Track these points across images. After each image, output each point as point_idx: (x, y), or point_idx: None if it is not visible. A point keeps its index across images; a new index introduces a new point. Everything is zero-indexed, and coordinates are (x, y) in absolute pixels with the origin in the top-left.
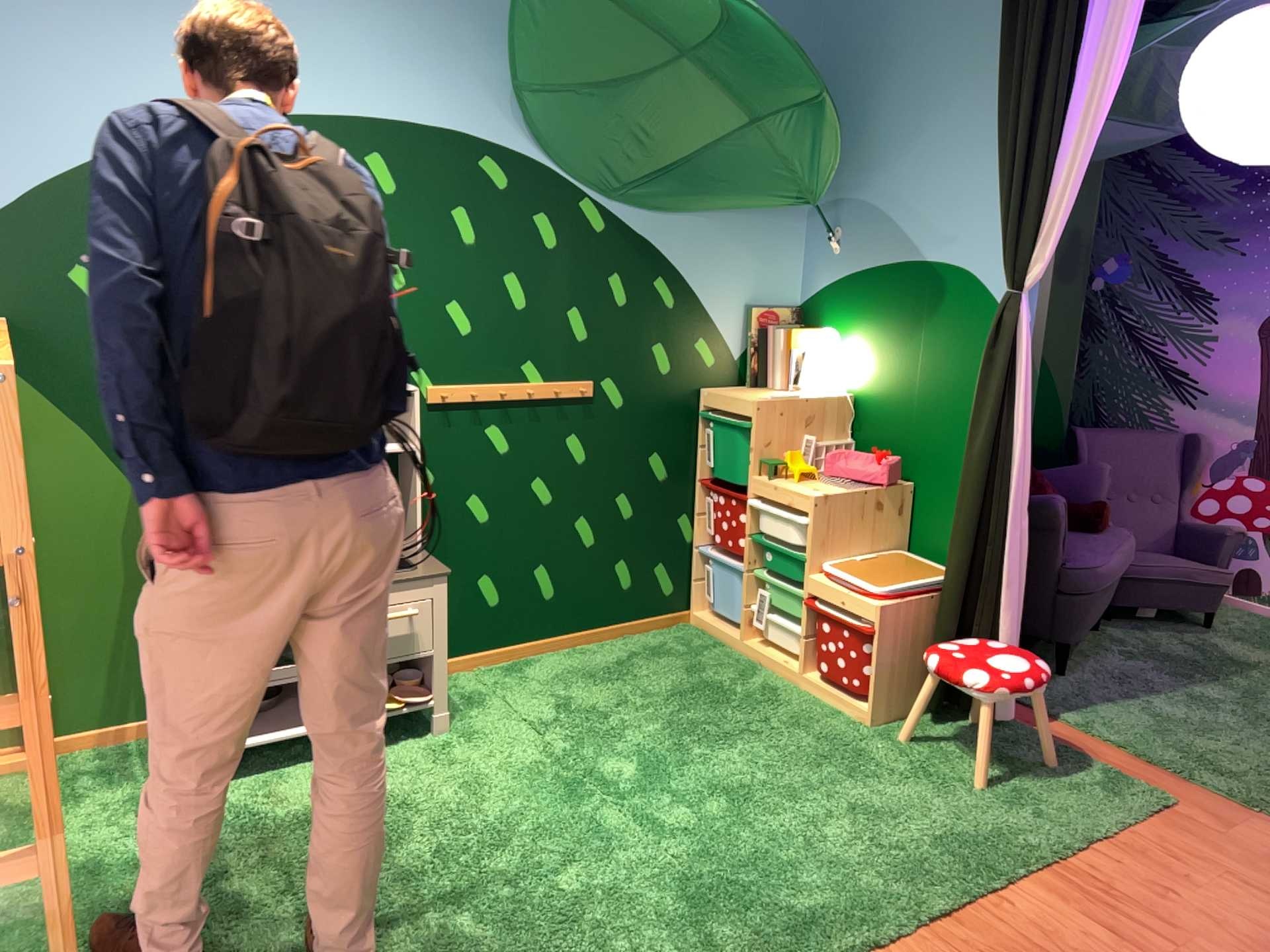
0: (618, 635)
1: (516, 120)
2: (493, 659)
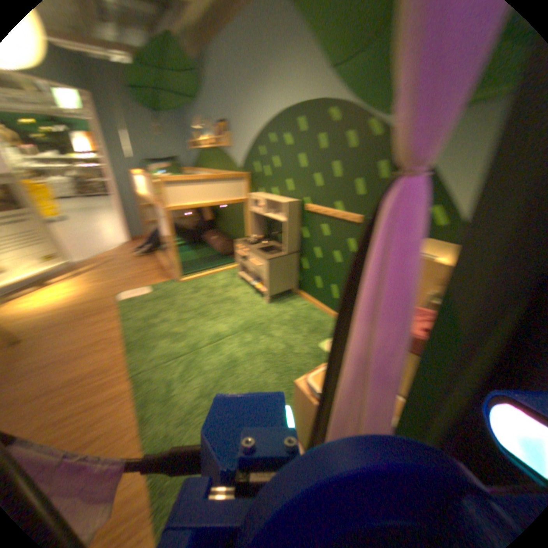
0: None
1: (343, 77)
2: (314, 304)
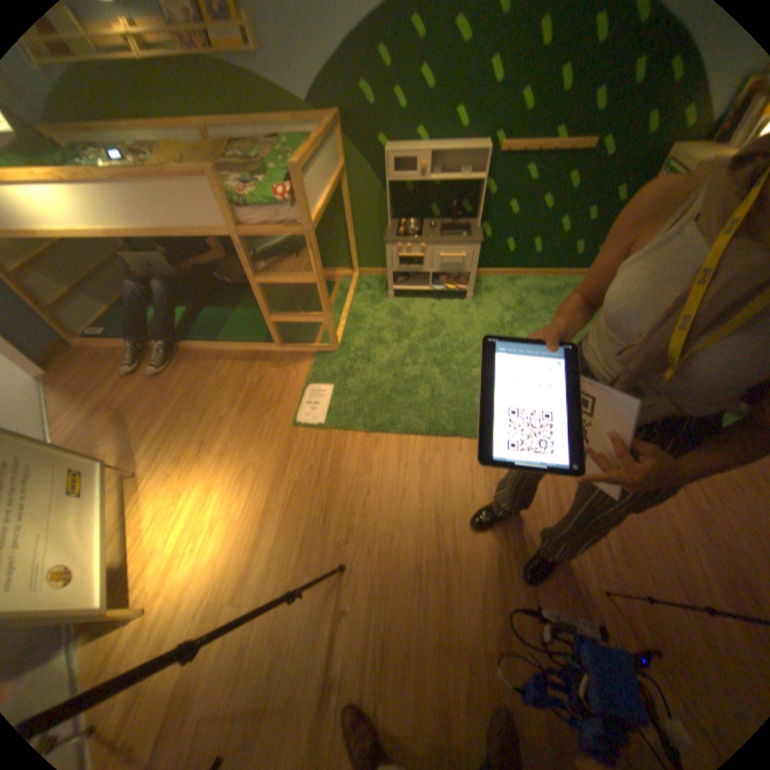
0: (566, 276)
1: None
2: (504, 275)
